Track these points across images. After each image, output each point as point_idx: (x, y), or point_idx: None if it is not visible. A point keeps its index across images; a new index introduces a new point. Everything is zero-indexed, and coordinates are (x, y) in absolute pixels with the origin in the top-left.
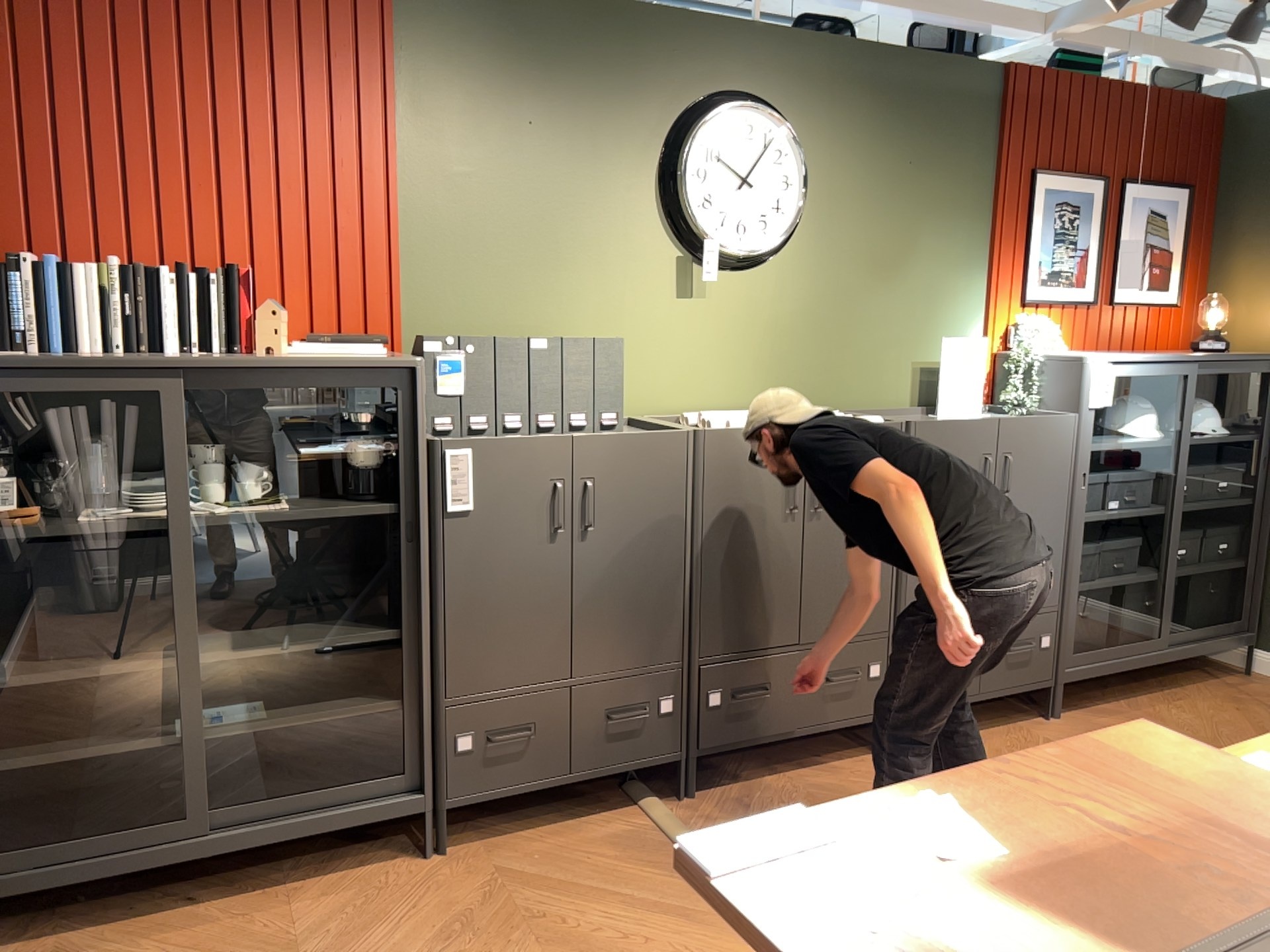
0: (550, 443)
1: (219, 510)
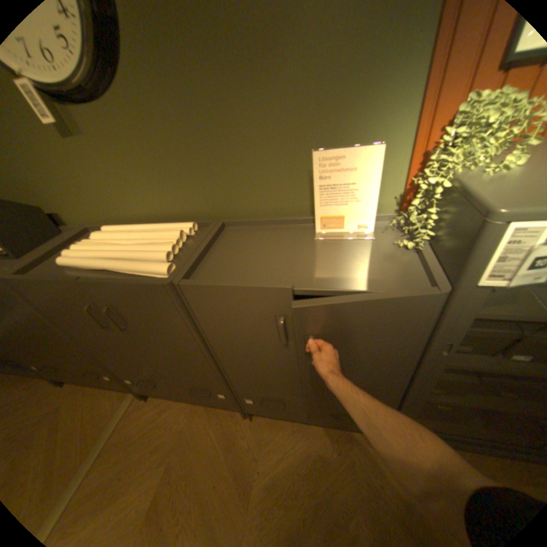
0: None
1: None
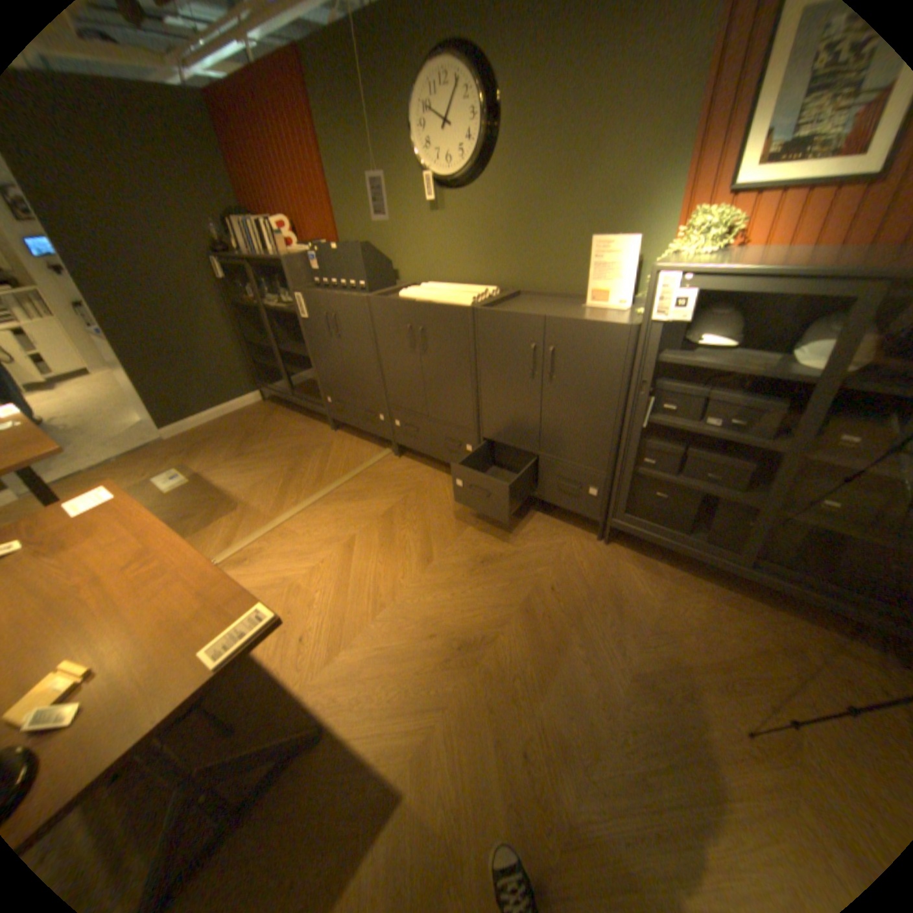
0: (321, 295)
1: (275, 305)
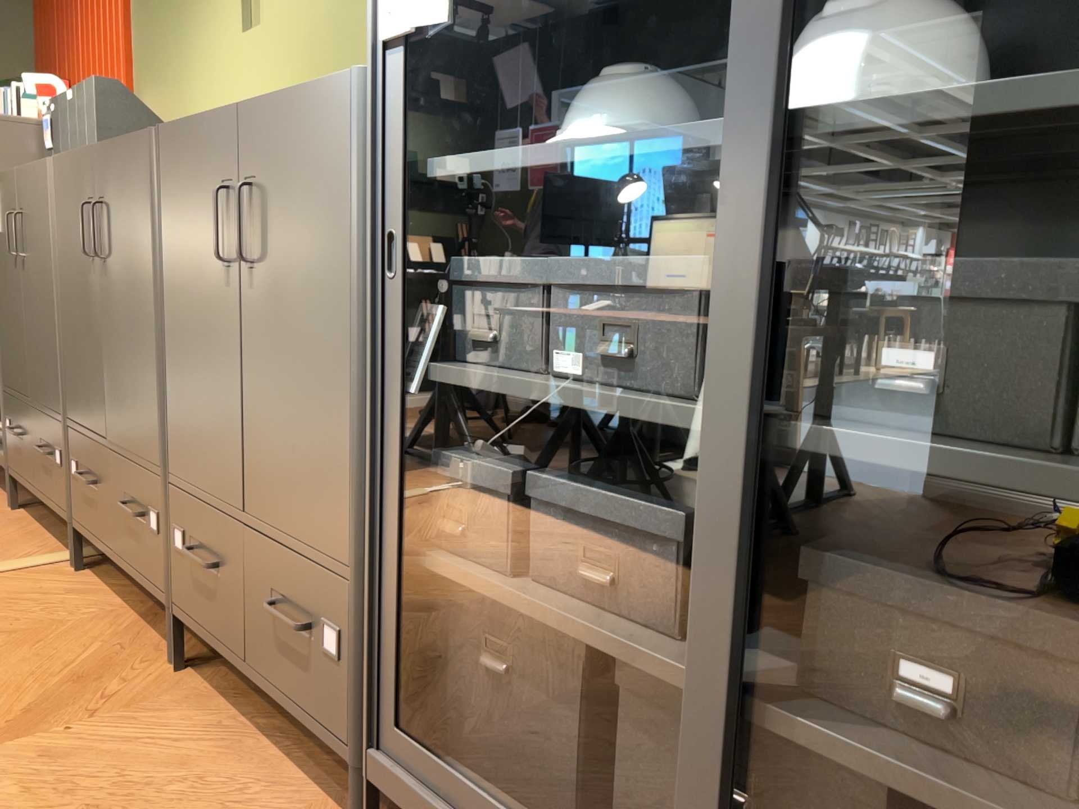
0: (11, 177)
1: None
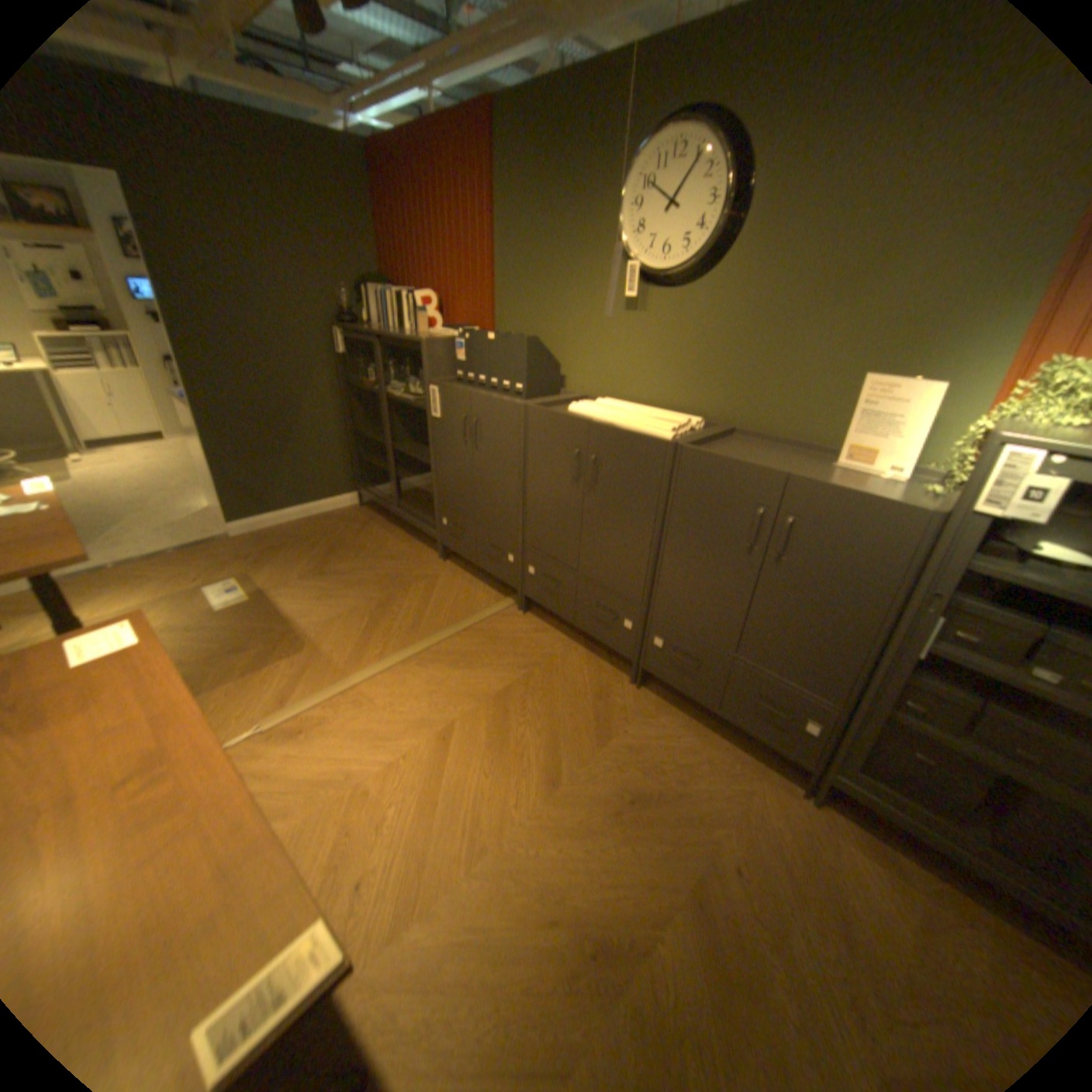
0: (463, 393)
1: (400, 394)
